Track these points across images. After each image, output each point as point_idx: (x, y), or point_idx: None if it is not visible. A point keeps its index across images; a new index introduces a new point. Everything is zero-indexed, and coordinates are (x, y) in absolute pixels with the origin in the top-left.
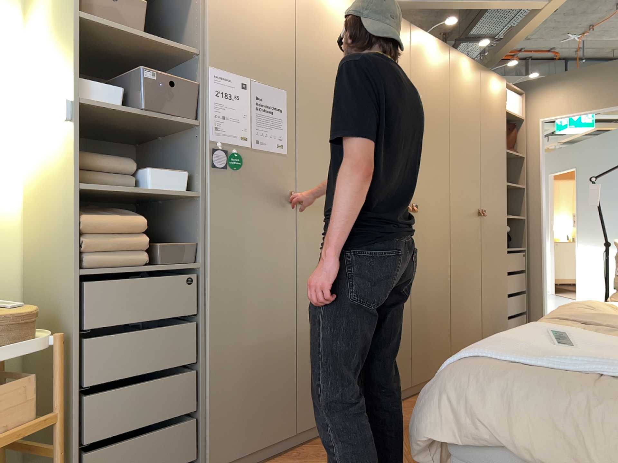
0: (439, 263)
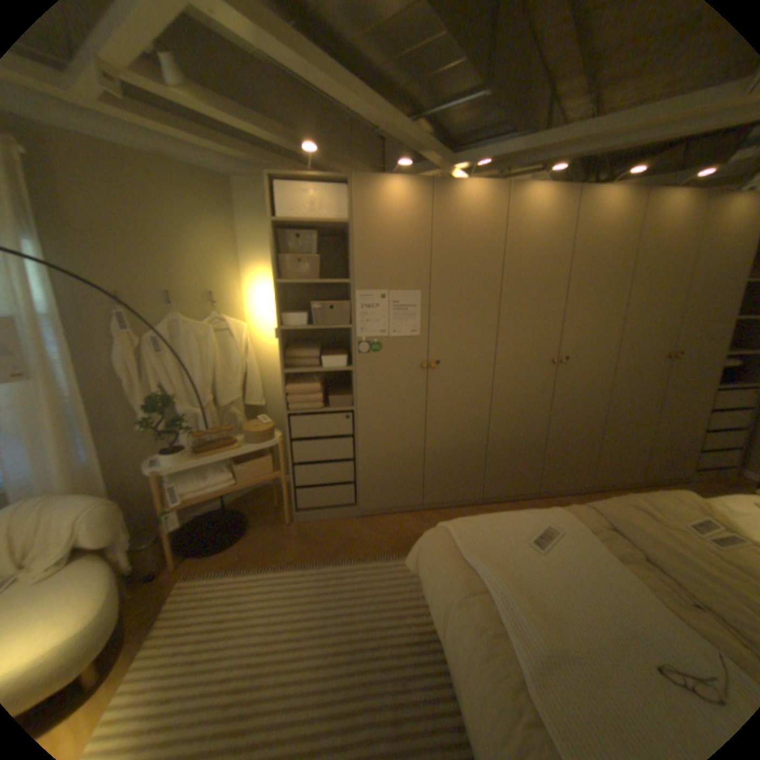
0: (589, 405)
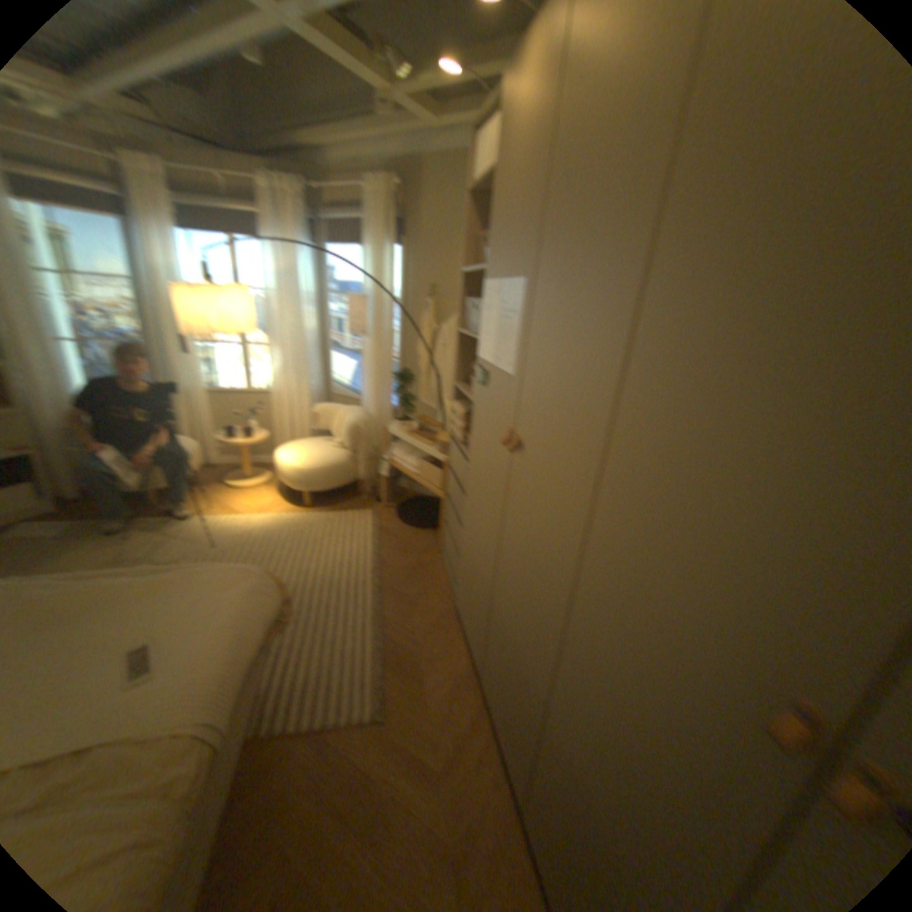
0: None
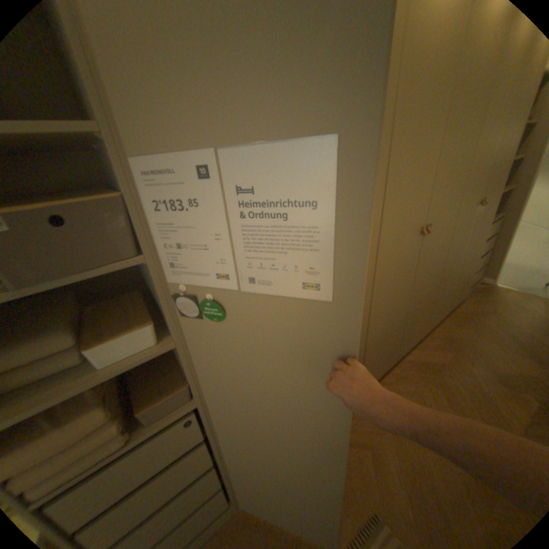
0: (435, 267)
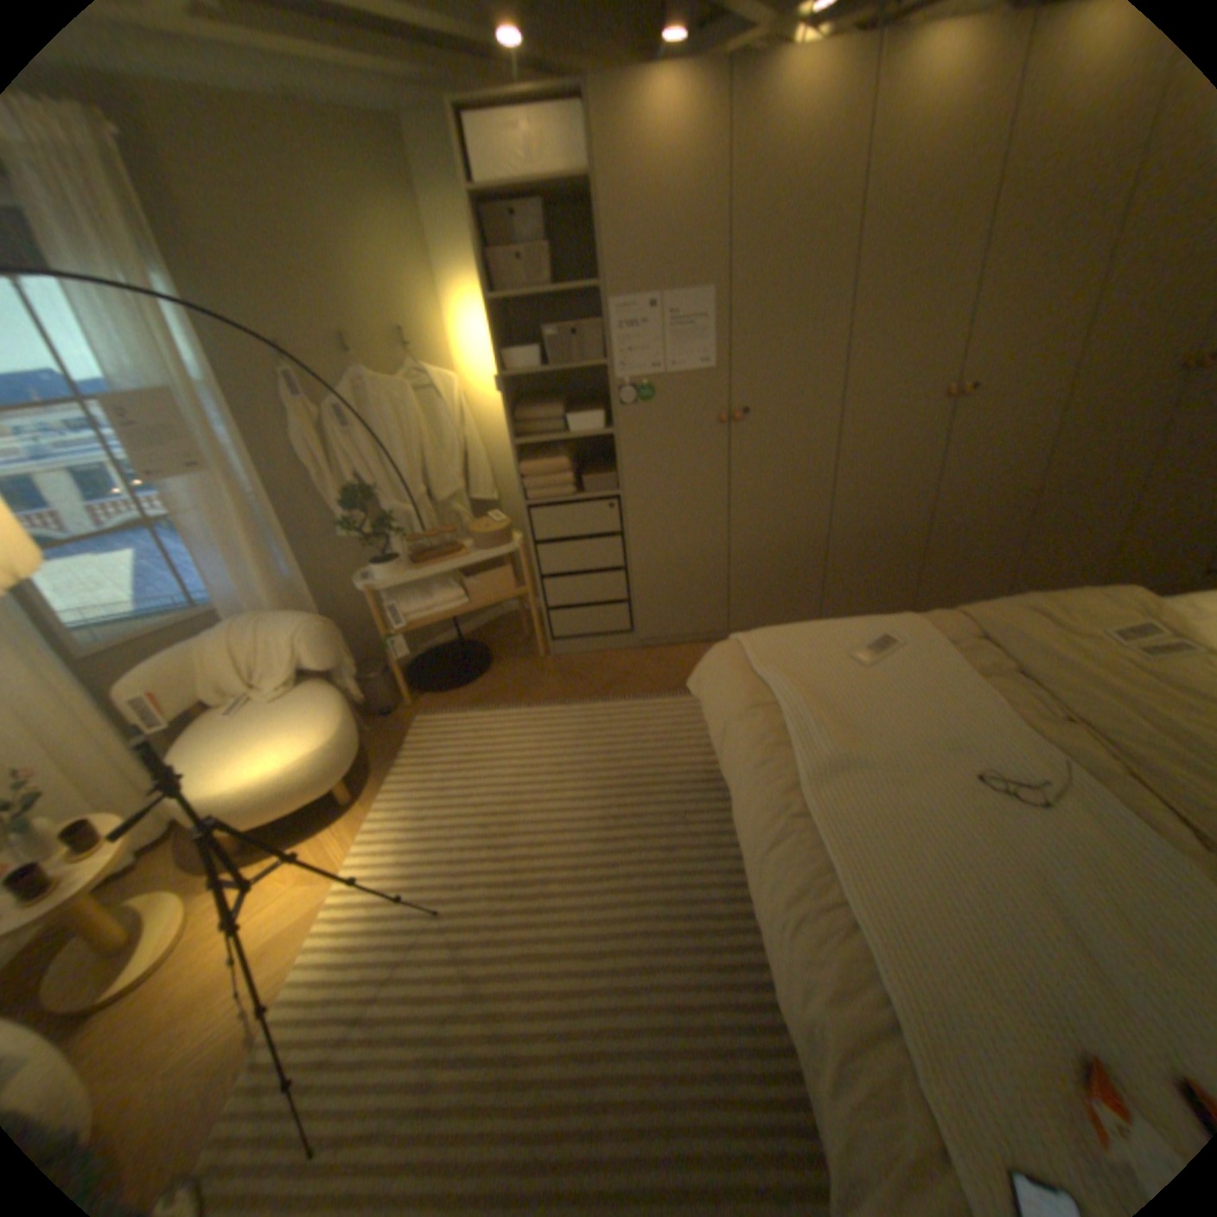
0: (1008, 466)
